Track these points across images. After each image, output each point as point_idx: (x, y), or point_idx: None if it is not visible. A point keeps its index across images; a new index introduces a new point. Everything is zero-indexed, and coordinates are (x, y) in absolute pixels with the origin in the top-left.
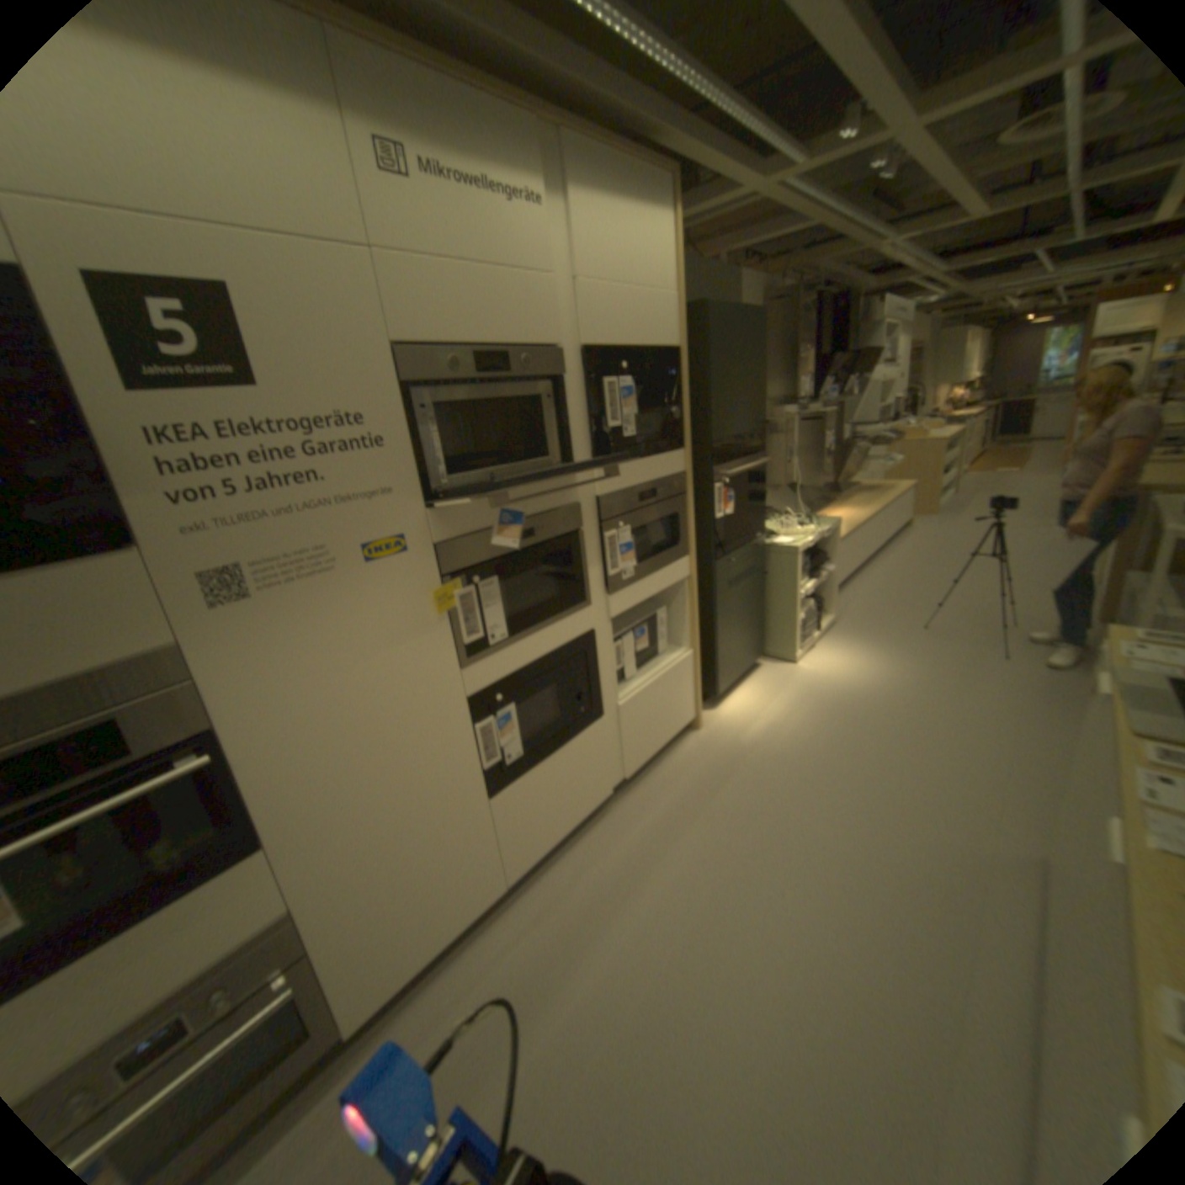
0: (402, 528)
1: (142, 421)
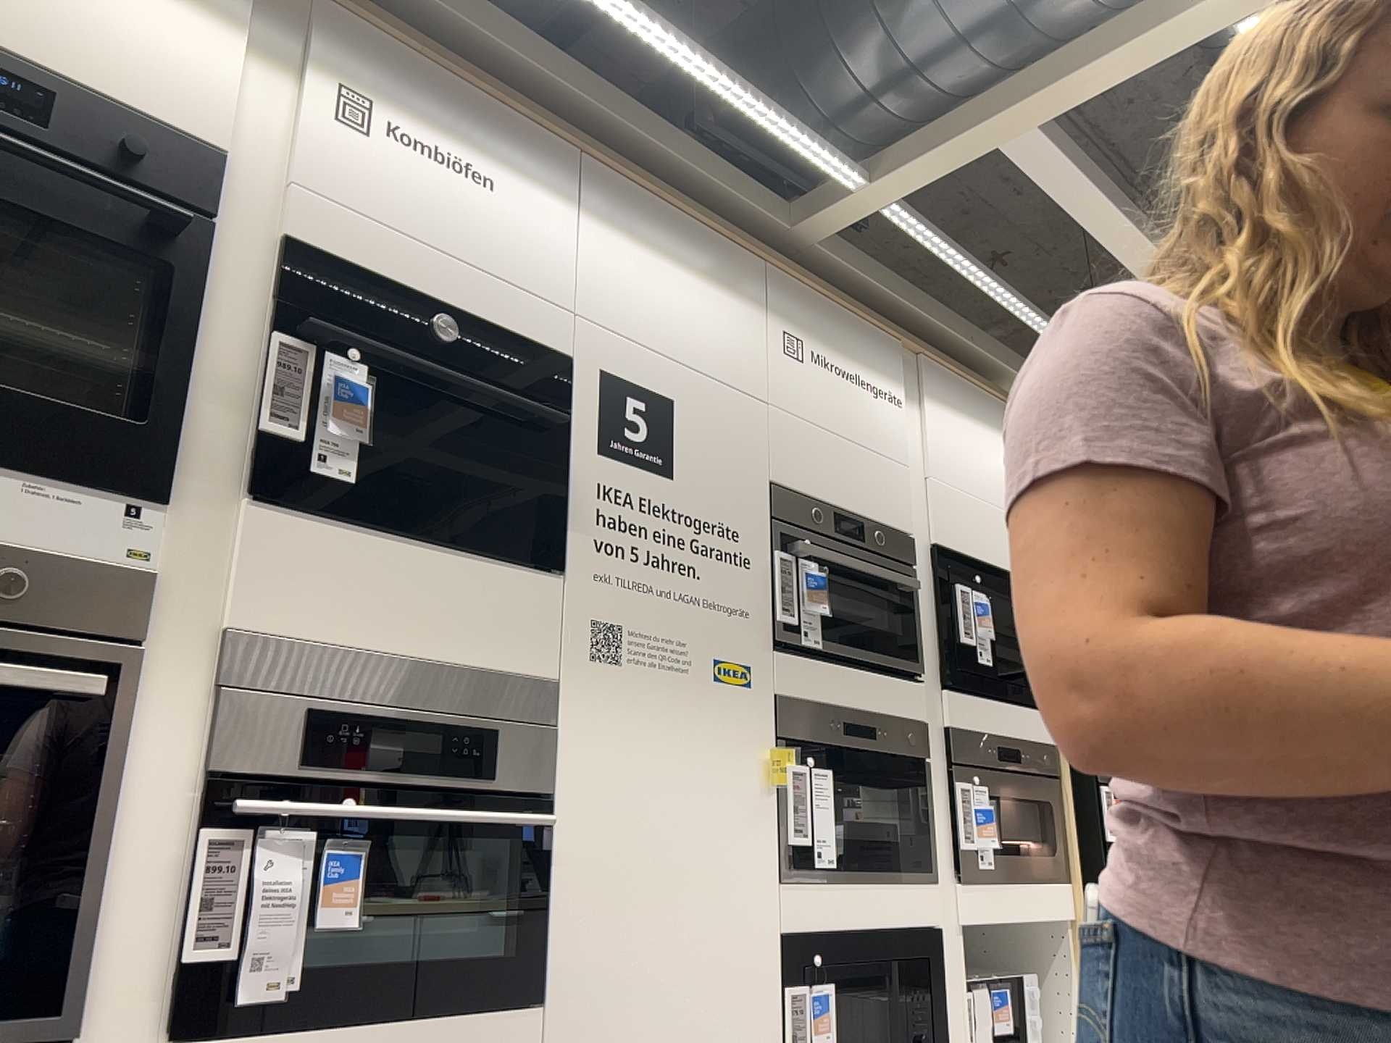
0: (746, 652)
1: (601, 477)
